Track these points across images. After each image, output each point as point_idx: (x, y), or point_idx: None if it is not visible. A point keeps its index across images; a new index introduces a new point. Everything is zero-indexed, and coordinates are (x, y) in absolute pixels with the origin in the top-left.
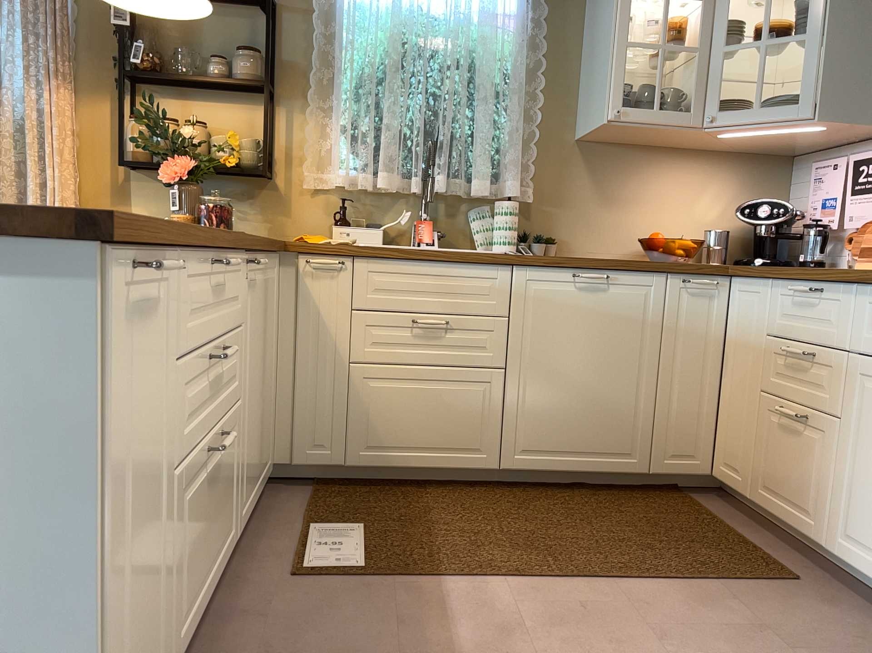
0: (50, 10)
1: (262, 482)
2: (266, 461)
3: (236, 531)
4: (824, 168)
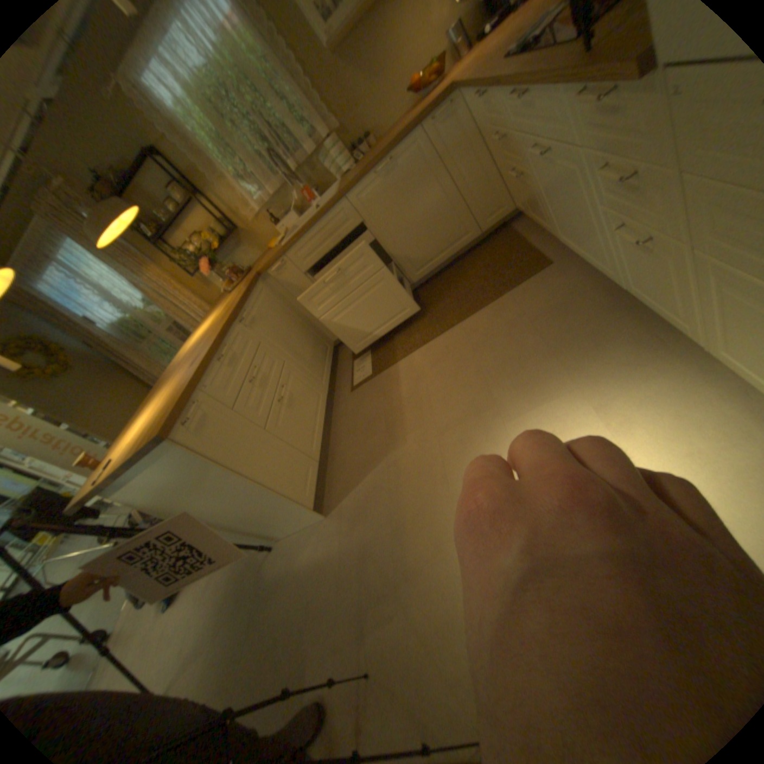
0: (107, 243)
1: (330, 357)
2: (327, 348)
3: (326, 389)
4: None
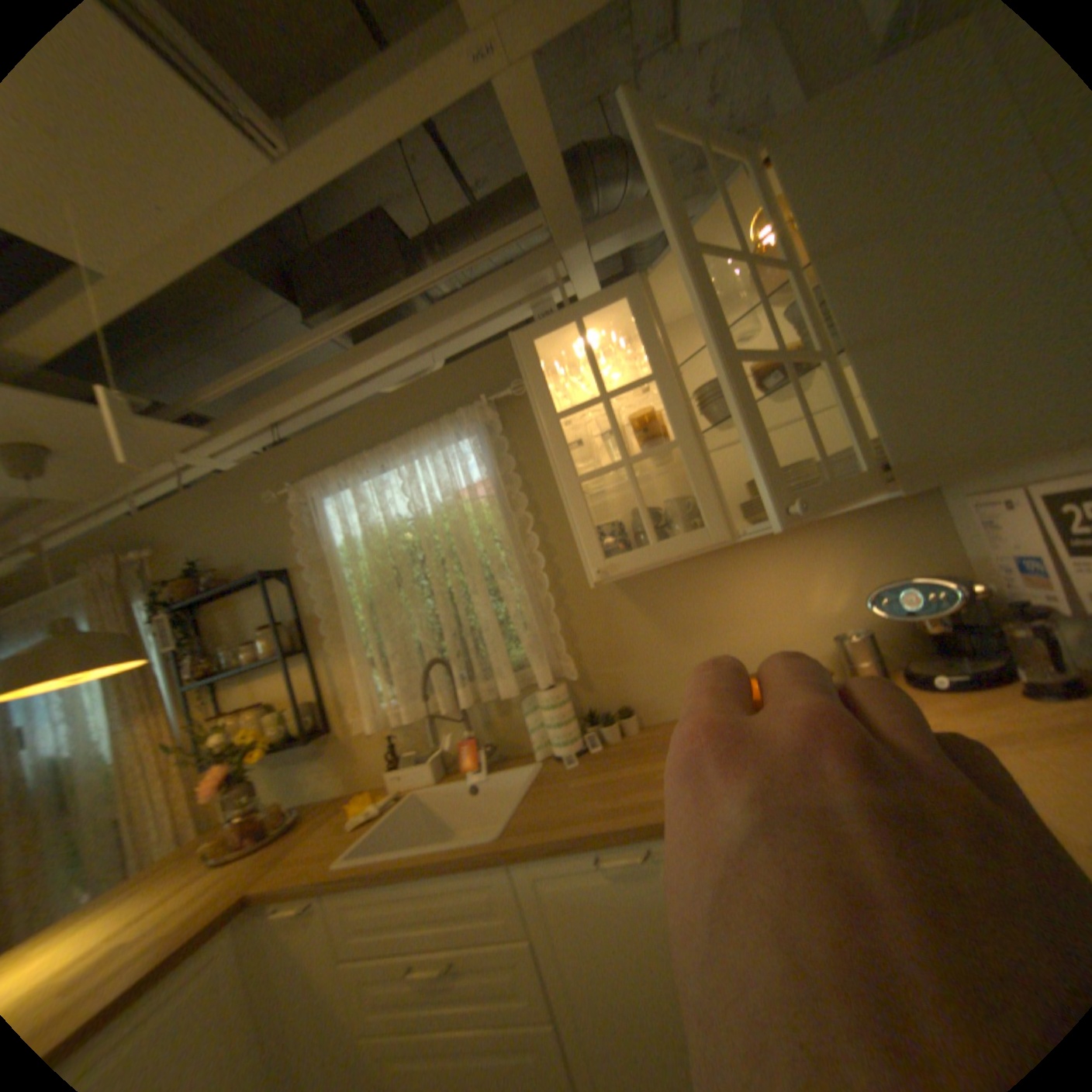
0: None
1: None
2: None
3: None
4: (989, 508)
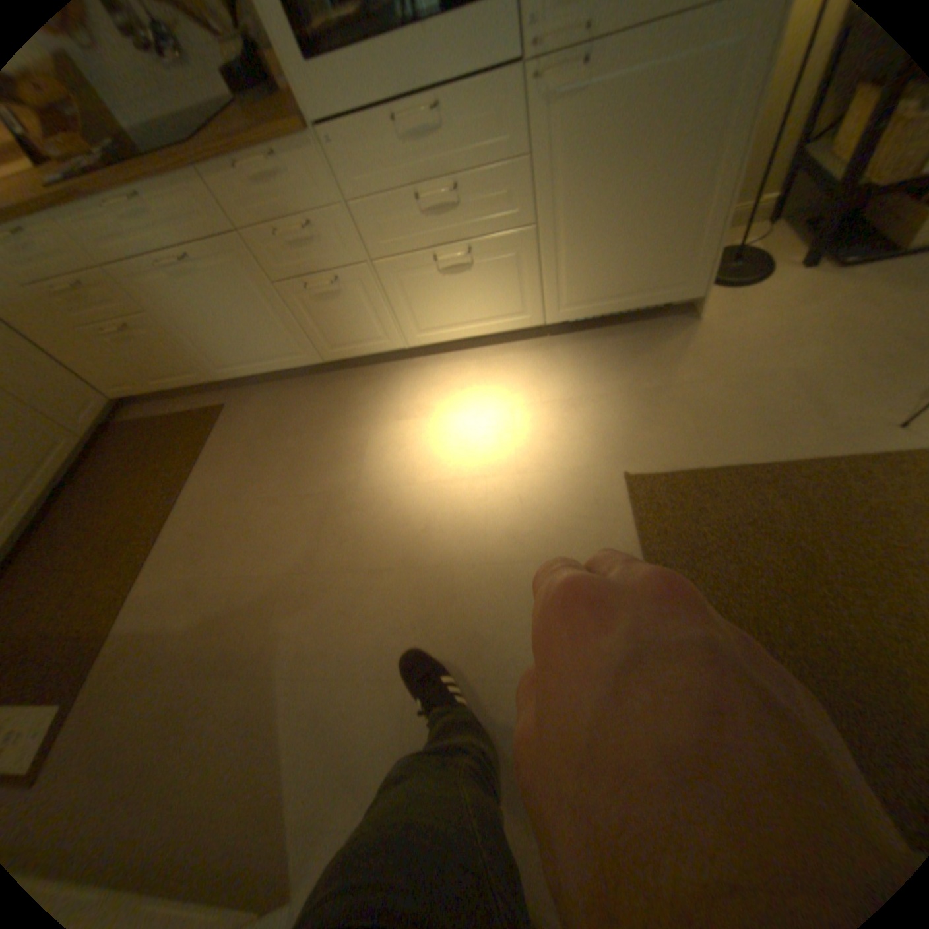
0: None
1: None
2: None
3: None
4: None
